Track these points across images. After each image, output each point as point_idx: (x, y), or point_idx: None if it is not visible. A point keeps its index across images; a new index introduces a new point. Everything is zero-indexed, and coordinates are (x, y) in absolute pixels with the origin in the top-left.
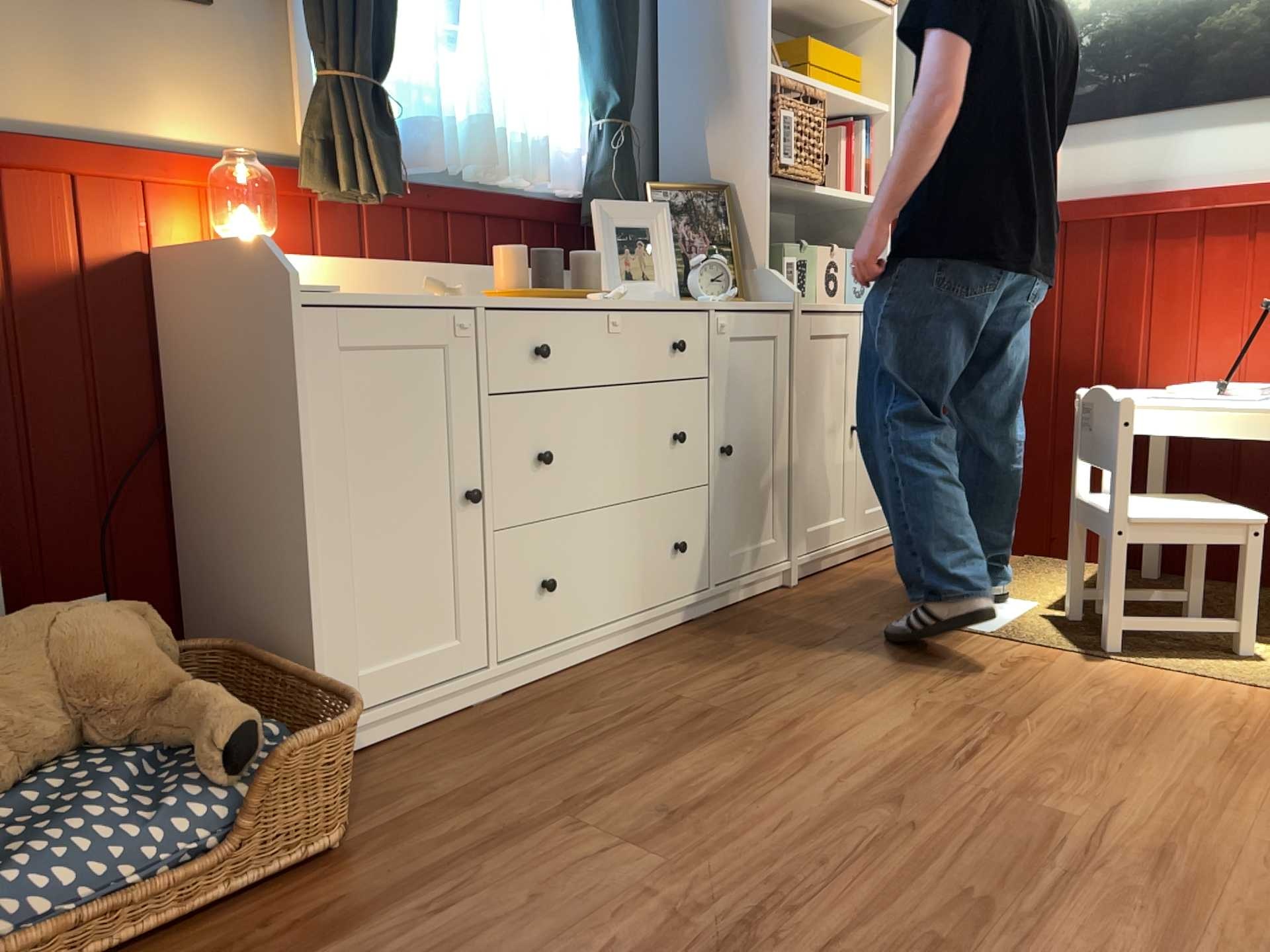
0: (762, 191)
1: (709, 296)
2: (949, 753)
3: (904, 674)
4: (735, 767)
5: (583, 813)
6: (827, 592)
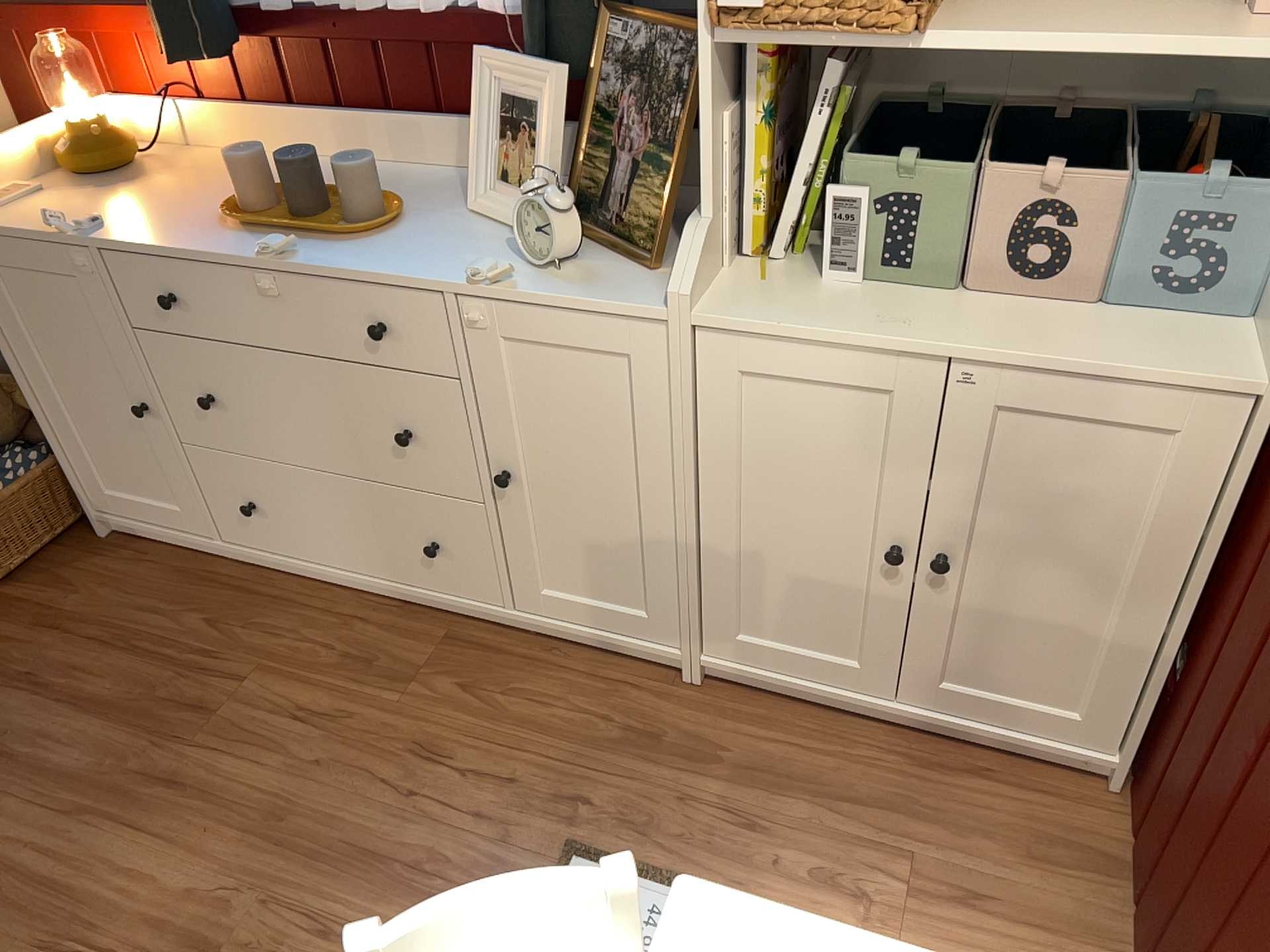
0: (707, 58)
1: (475, 265)
2: (83, 938)
3: (334, 868)
4: (76, 761)
5: (12, 688)
6: (686, 727)
